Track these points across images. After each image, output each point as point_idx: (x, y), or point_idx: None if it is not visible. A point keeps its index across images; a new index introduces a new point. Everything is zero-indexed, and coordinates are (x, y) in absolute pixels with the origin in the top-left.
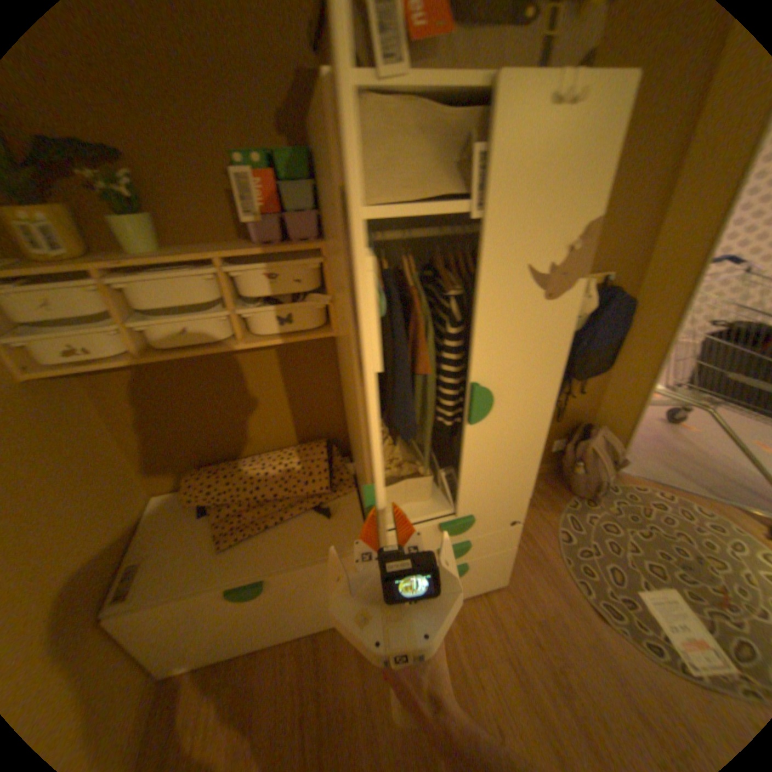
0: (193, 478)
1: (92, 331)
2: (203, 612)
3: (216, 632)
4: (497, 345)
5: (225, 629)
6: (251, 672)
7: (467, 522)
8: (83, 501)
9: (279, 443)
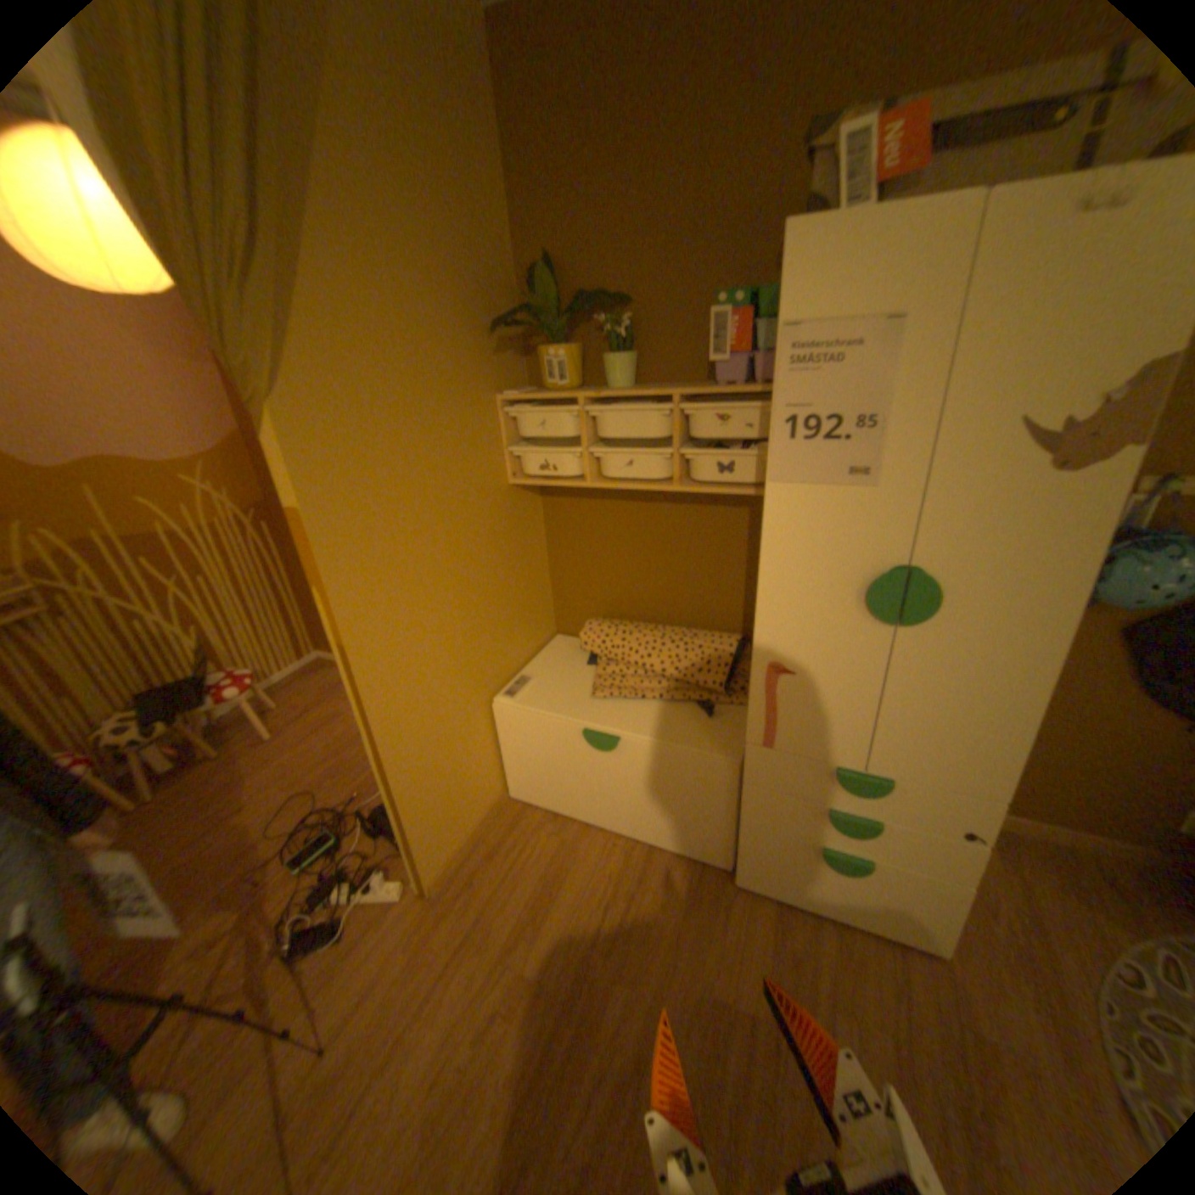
0: (595, 624)
1: (563, 452)
2: (562, 743)
3: (566, 775)
4: (959, 521)
5: (574, 777)
6: (581, 840)
7: (880, 783)
8: (512, 601)
9: (688, 622)
